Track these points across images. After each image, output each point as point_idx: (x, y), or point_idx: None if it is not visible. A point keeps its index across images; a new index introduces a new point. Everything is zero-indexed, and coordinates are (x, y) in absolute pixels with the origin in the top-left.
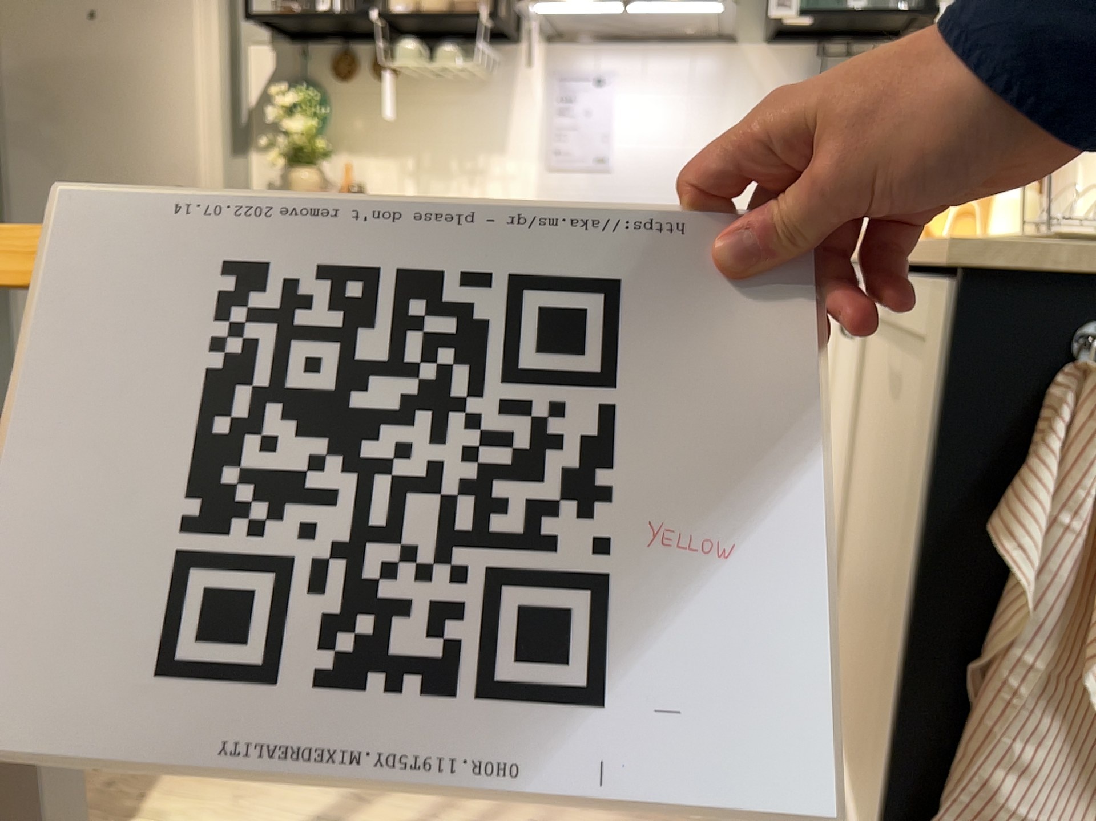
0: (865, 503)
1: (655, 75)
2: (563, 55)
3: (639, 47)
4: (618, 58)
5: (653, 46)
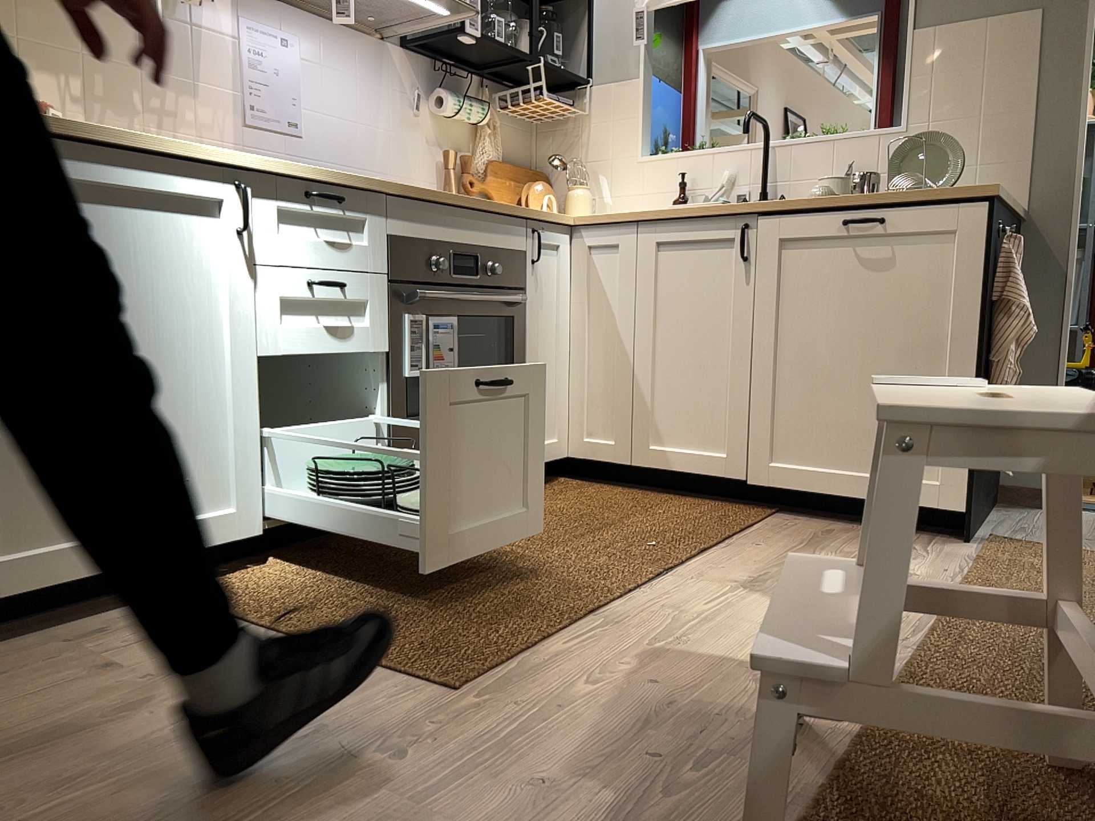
0: (819, 335)
1: (333, 51)
2: (252, 3)
3: (304, 17)
4: (302, 24)
5: (319, 21)
